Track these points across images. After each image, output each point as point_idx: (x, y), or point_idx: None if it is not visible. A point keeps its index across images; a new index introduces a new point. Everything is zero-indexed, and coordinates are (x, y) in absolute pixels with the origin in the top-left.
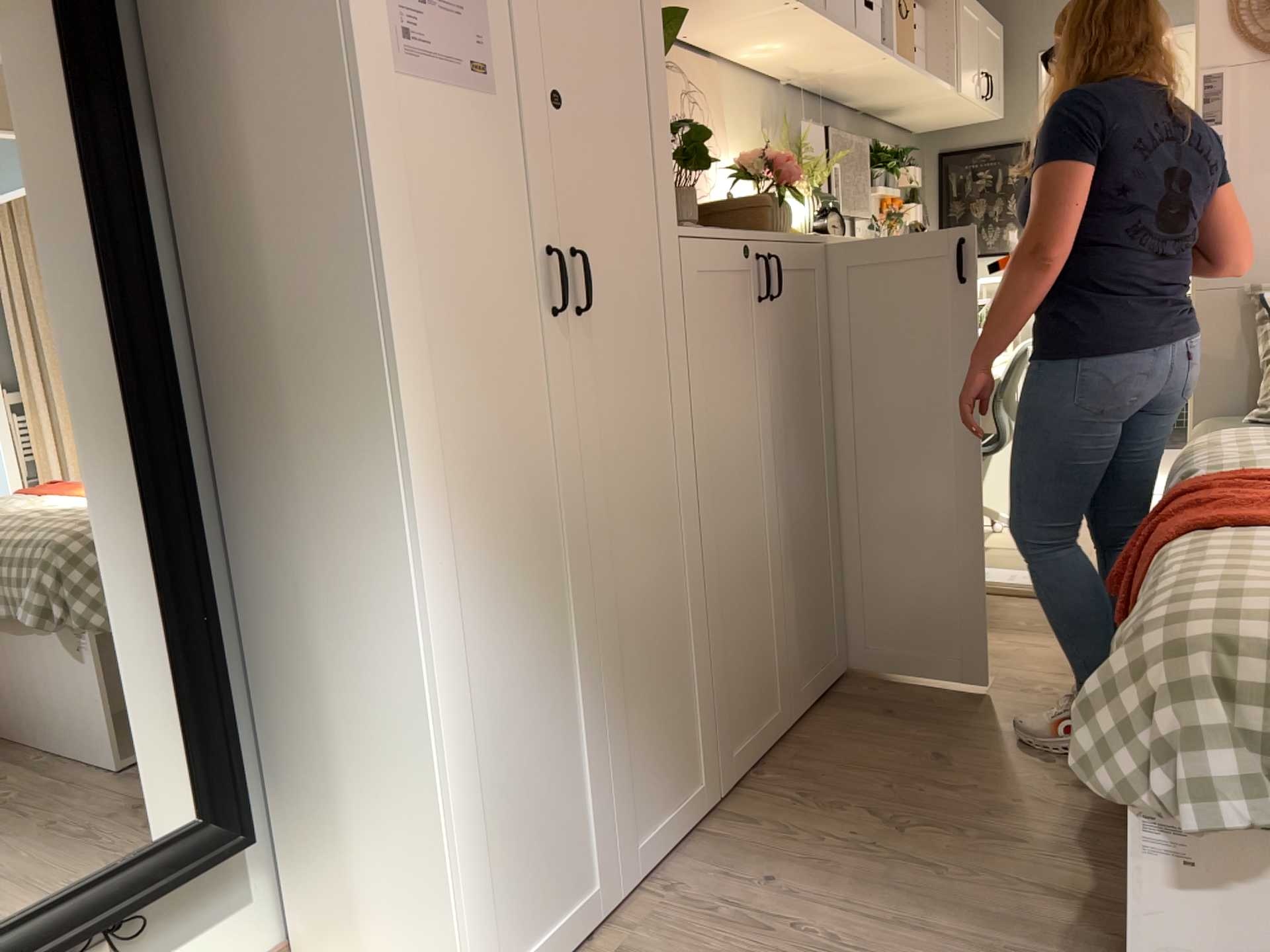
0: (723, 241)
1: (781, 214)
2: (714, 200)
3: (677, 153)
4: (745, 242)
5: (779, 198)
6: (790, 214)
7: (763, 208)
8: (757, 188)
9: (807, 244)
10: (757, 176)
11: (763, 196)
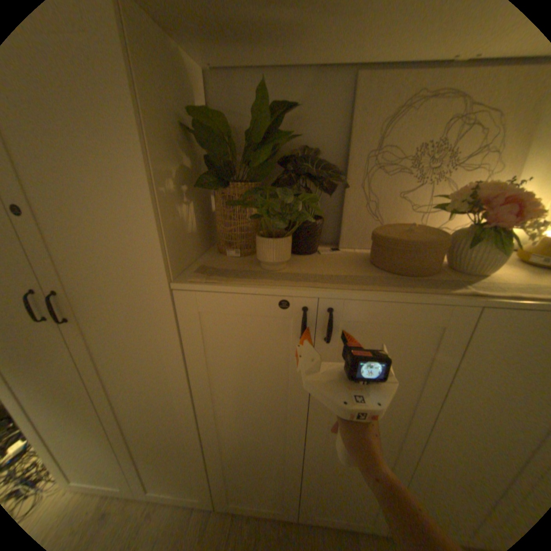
0: (242, 295)
1: (478, 252)
2: (378, 232)
3: (259, 213)
4: (282, 297)
5: (484, 237)
6: (495, 255)
7: (415, 252)
8: (477, 218)
9: (427, 306)
10: (468, 210)
11: (418, 242)
